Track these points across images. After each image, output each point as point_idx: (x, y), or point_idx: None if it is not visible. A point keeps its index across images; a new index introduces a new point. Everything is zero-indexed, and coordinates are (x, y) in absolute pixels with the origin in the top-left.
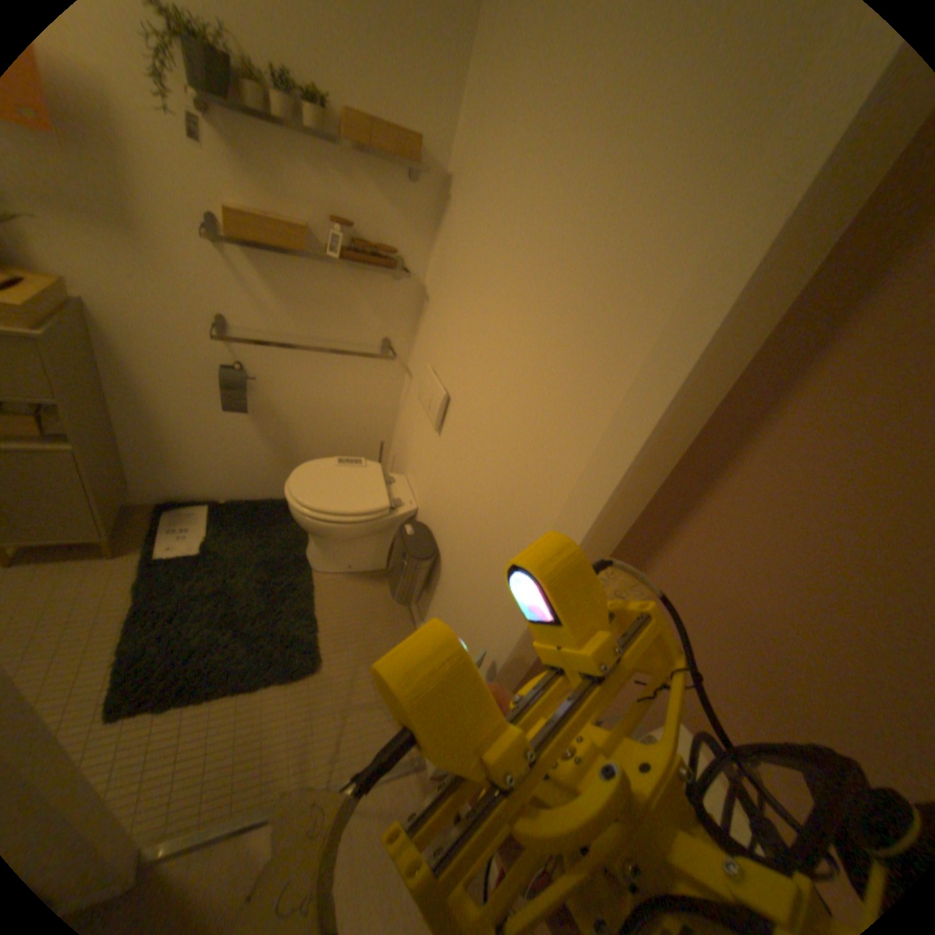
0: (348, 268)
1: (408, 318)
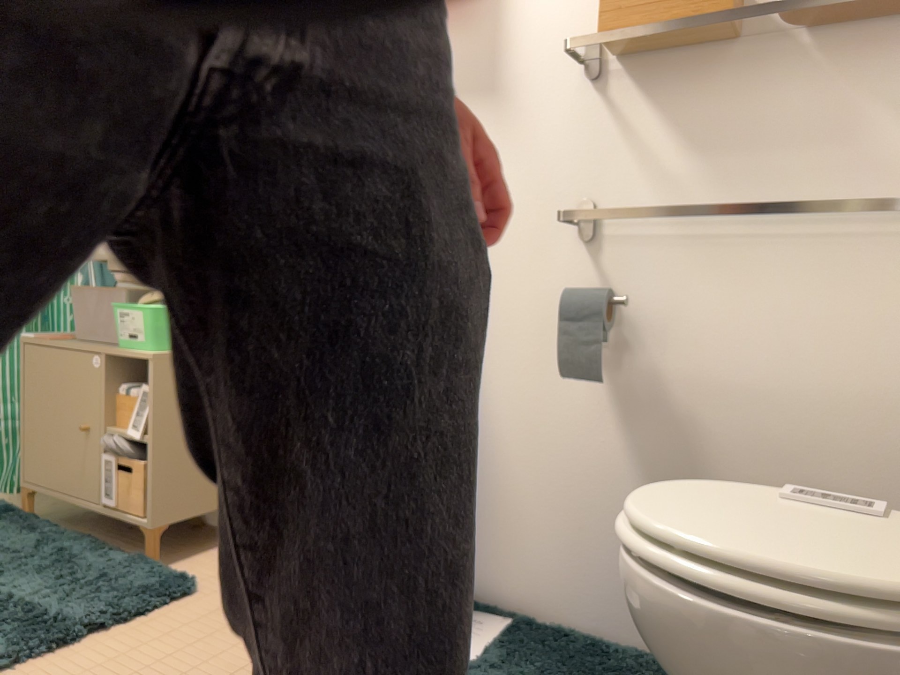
0: (824, 50)
1: None
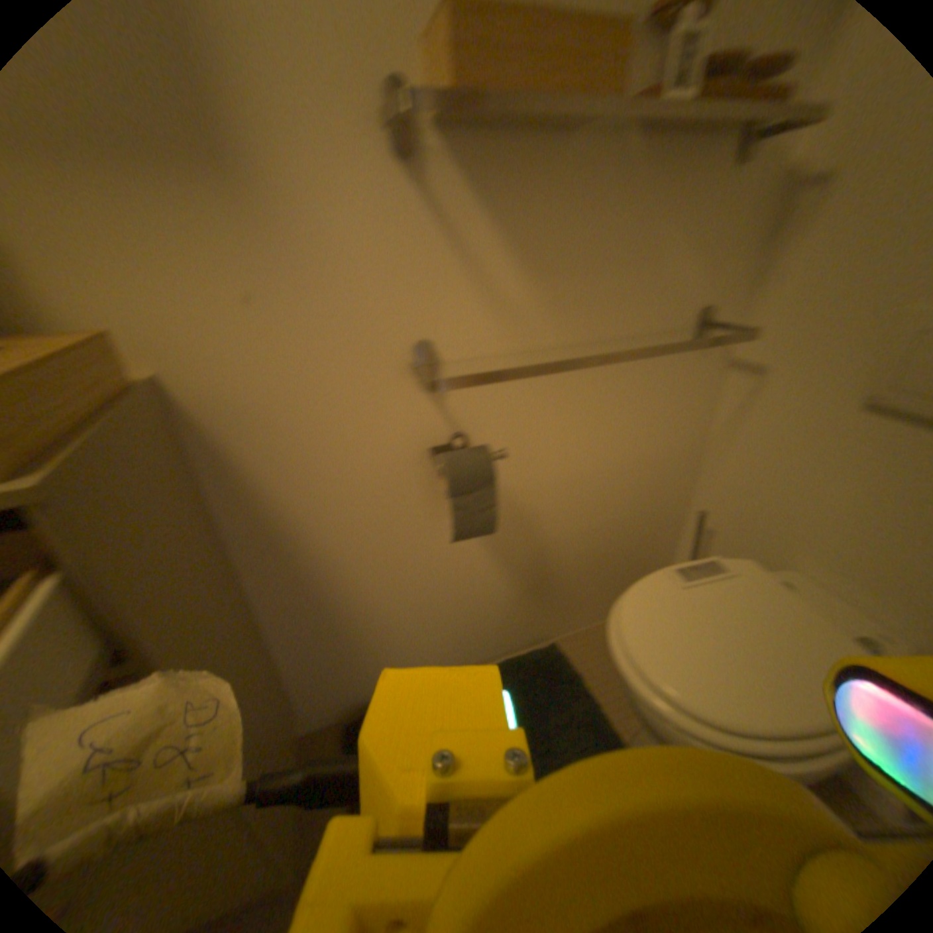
0: (666, 153)
1: (757, 245)
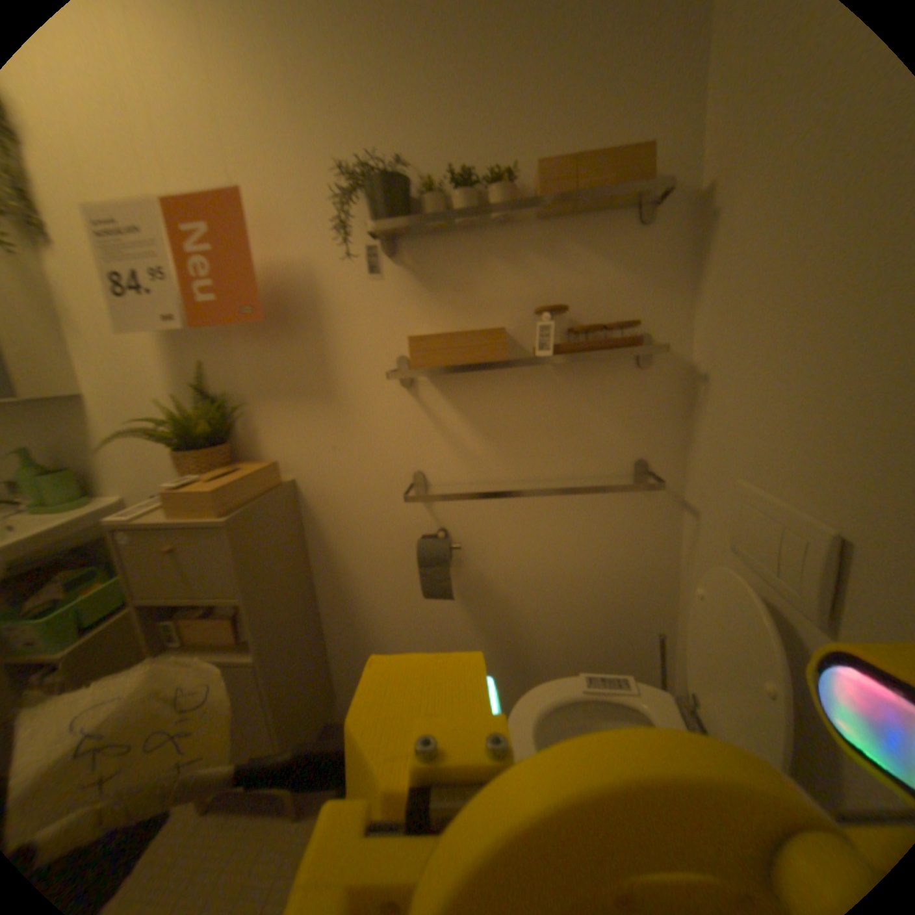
0: (568, 370)
1: (674, 418)
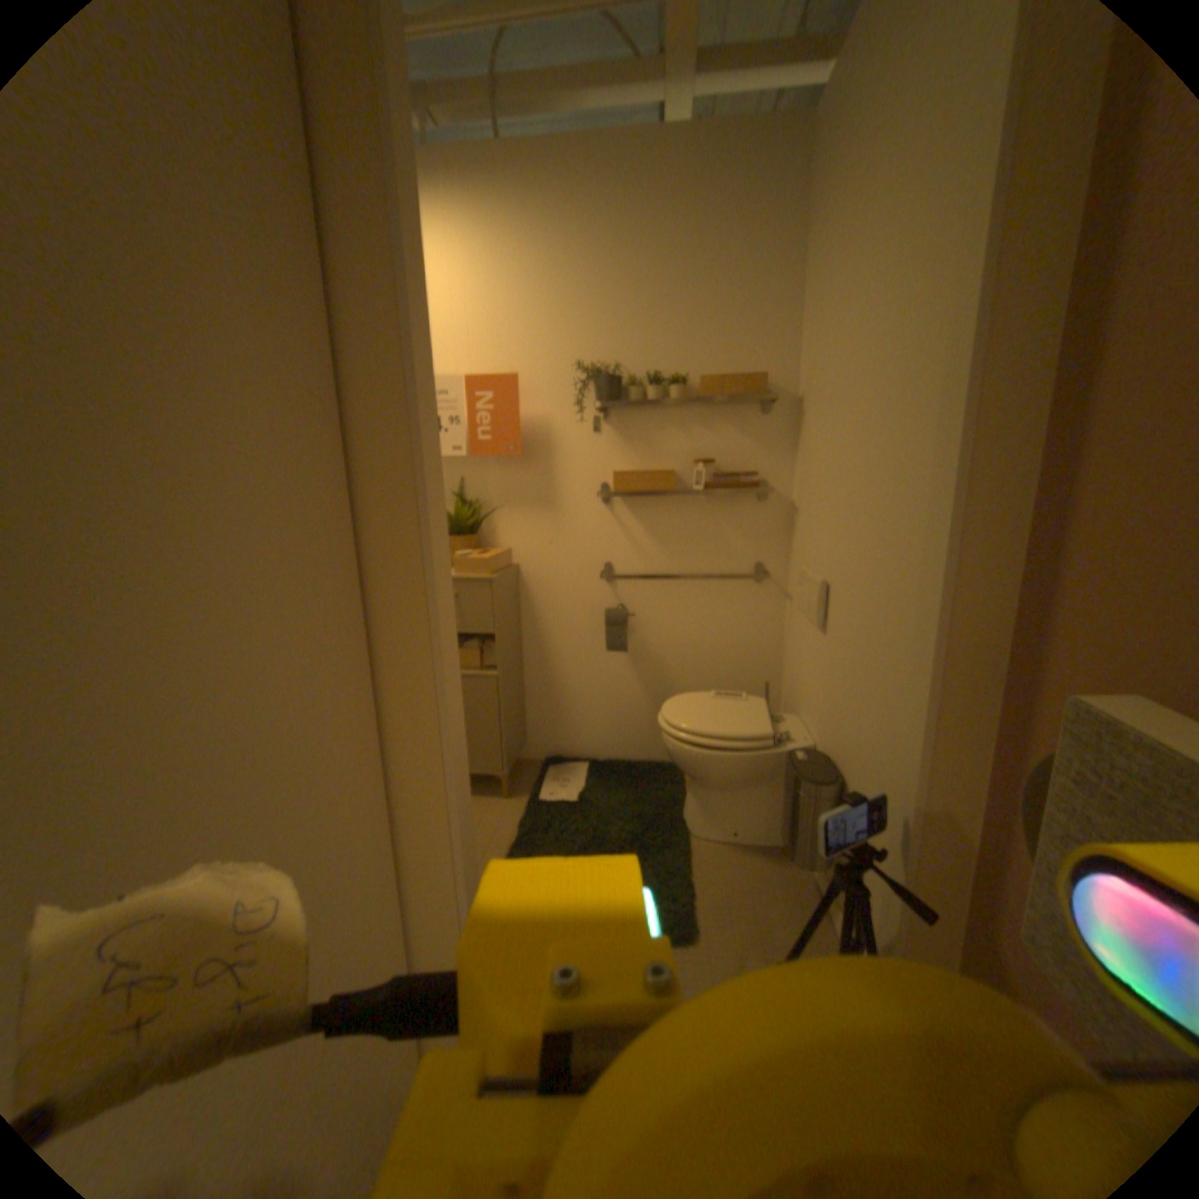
0: (714, 498)
1: (781, 534)
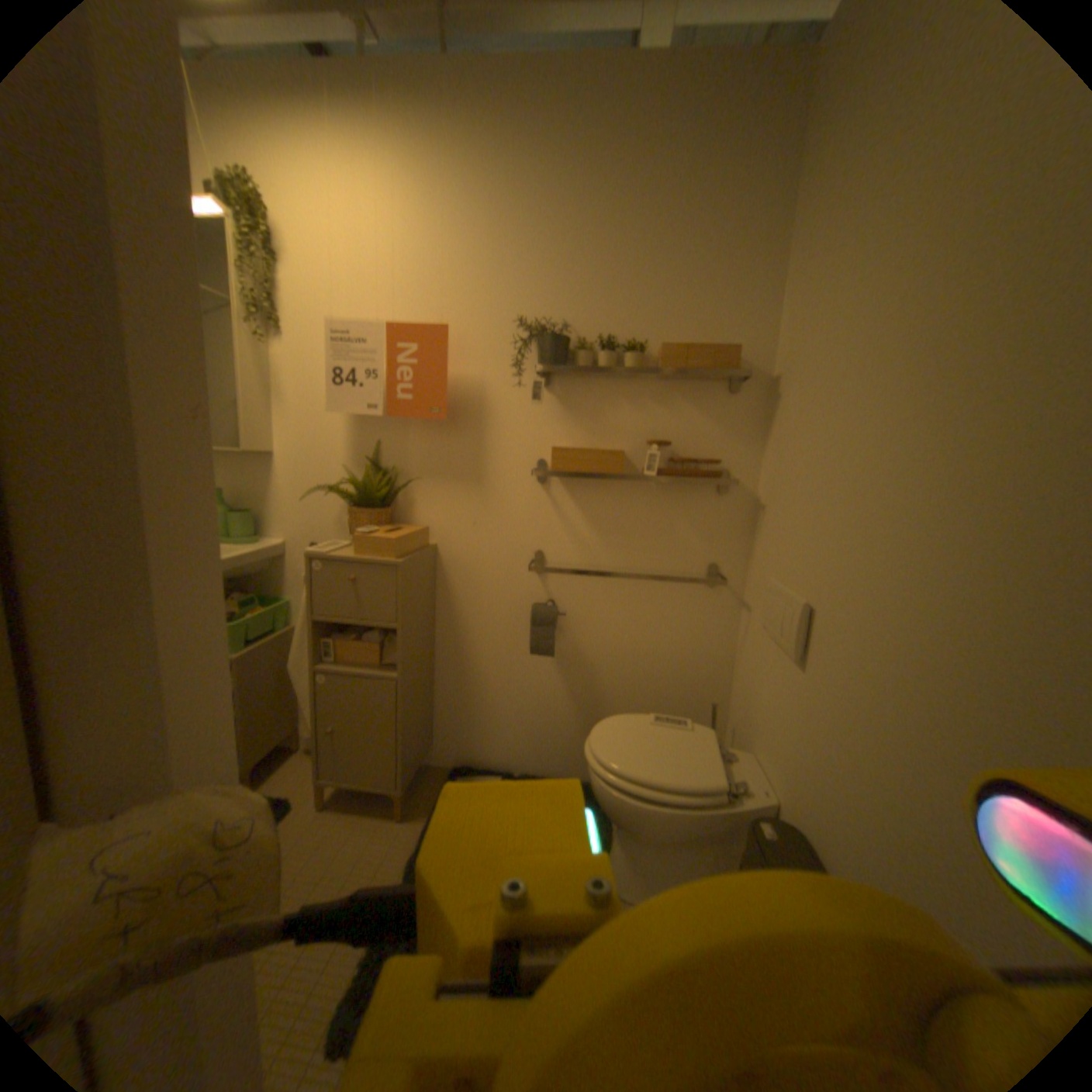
0: (667, 487)
1: (741, 534)
